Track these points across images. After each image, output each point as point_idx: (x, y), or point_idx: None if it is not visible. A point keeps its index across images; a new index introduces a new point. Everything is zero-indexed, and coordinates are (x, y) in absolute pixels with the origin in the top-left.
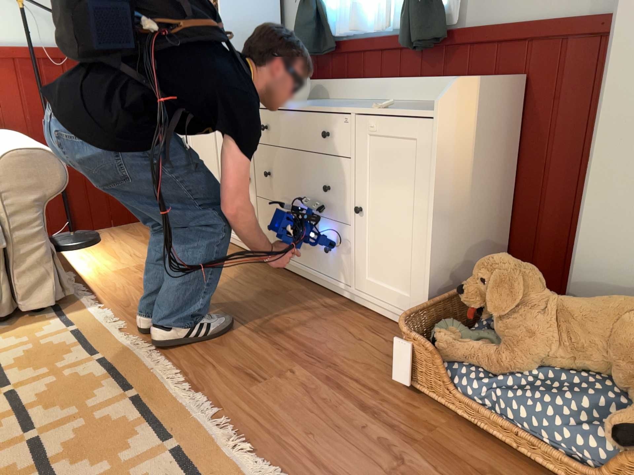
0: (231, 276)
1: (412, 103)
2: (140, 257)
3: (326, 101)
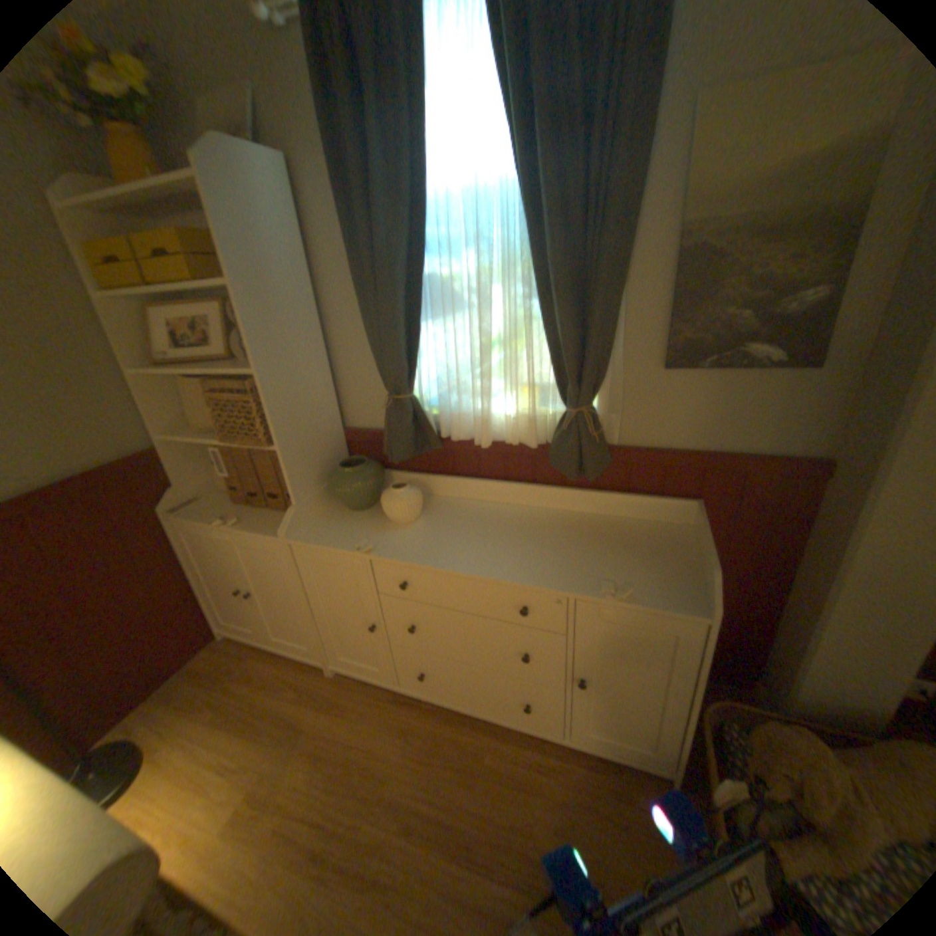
0: (395, 756)
1: (571, 518)
2: (236, 769)
3: (442, 505)
